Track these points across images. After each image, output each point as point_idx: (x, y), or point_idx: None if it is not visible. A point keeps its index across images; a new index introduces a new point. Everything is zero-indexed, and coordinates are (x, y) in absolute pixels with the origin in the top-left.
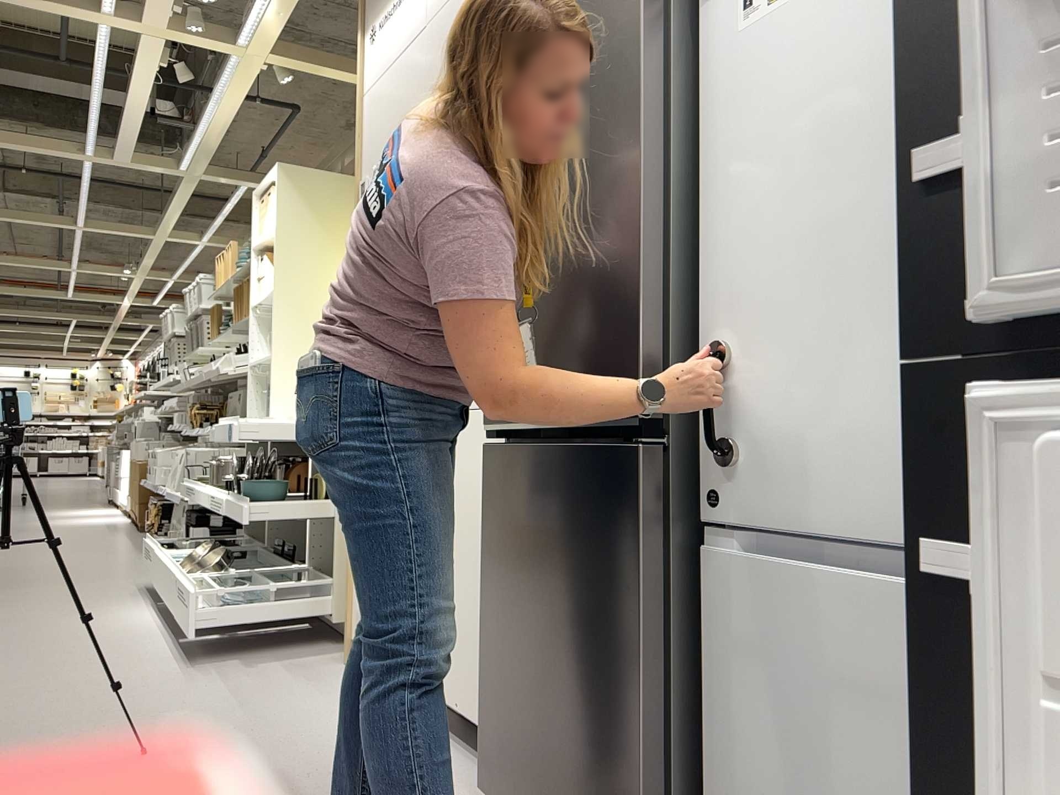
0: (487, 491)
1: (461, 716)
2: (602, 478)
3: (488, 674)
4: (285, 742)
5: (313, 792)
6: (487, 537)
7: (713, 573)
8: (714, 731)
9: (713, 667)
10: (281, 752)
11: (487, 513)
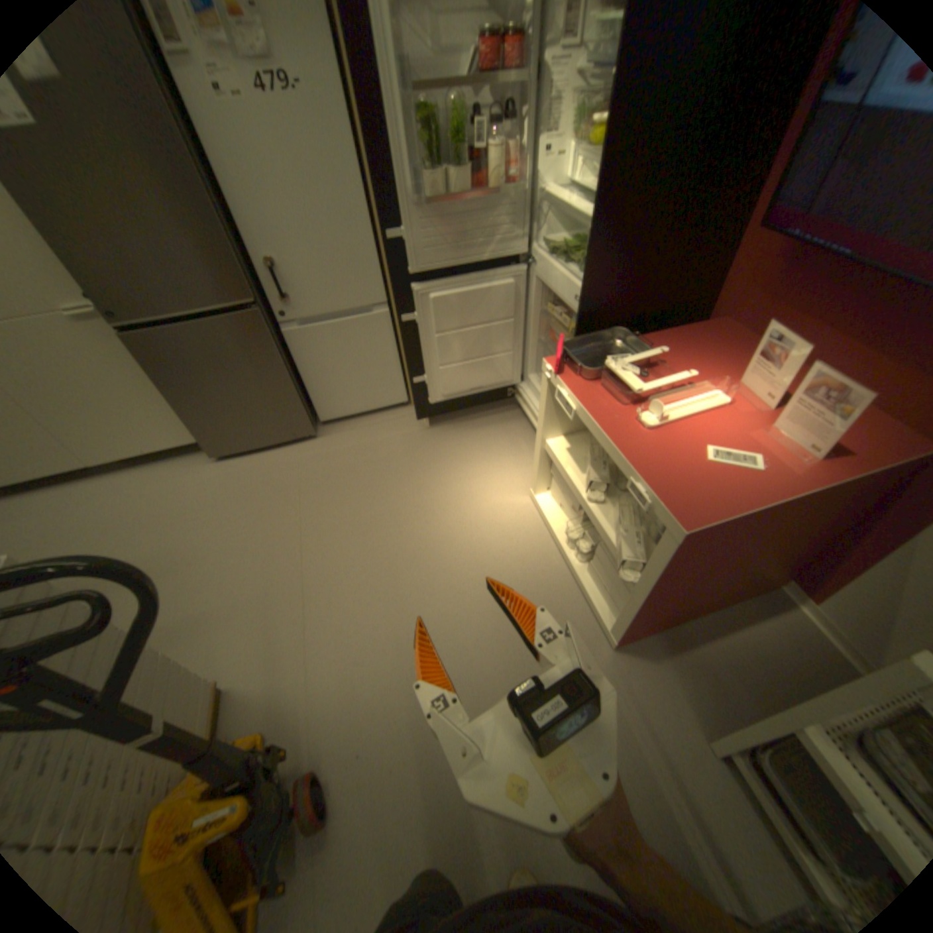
0: (138, 353)
1: (146, 453)
2: (236, 324)
3: (188, 421)
4: (77, 532)
5: (148, 516)
6: (152, 373)
7: (285, 336)
8: (303, 378)
9: (296, 362)
10: (90, 532)
11: (145, 363)
